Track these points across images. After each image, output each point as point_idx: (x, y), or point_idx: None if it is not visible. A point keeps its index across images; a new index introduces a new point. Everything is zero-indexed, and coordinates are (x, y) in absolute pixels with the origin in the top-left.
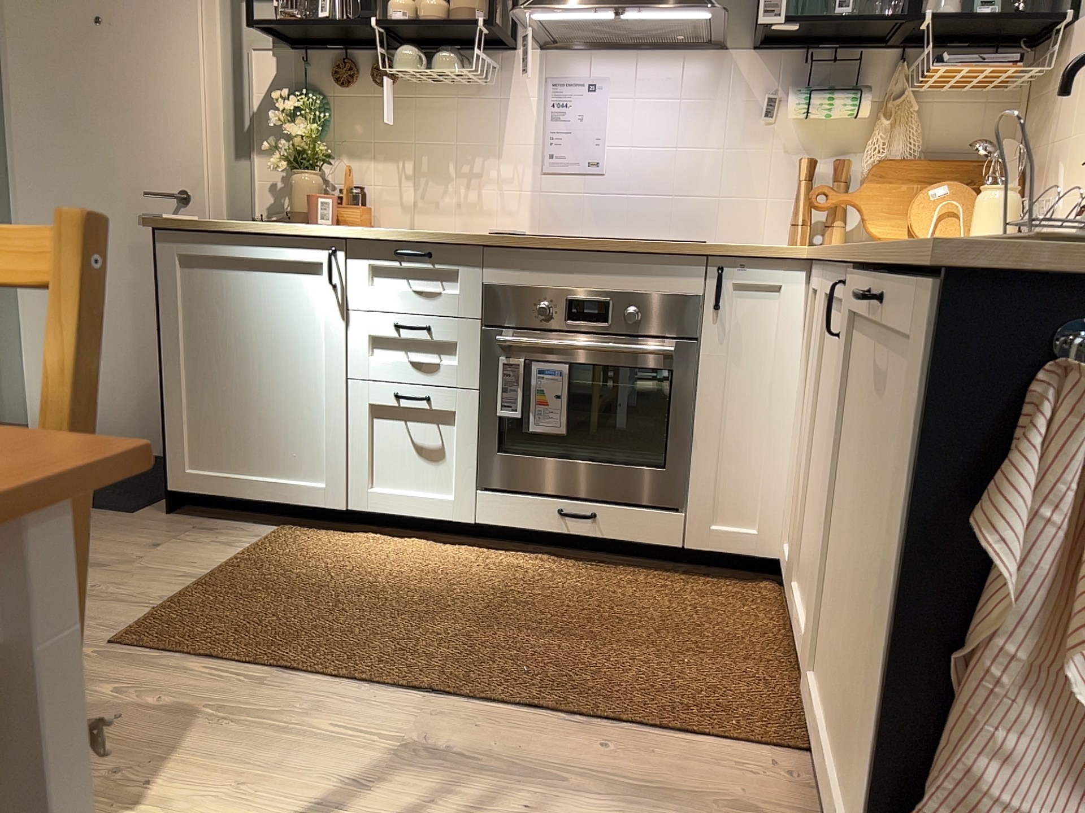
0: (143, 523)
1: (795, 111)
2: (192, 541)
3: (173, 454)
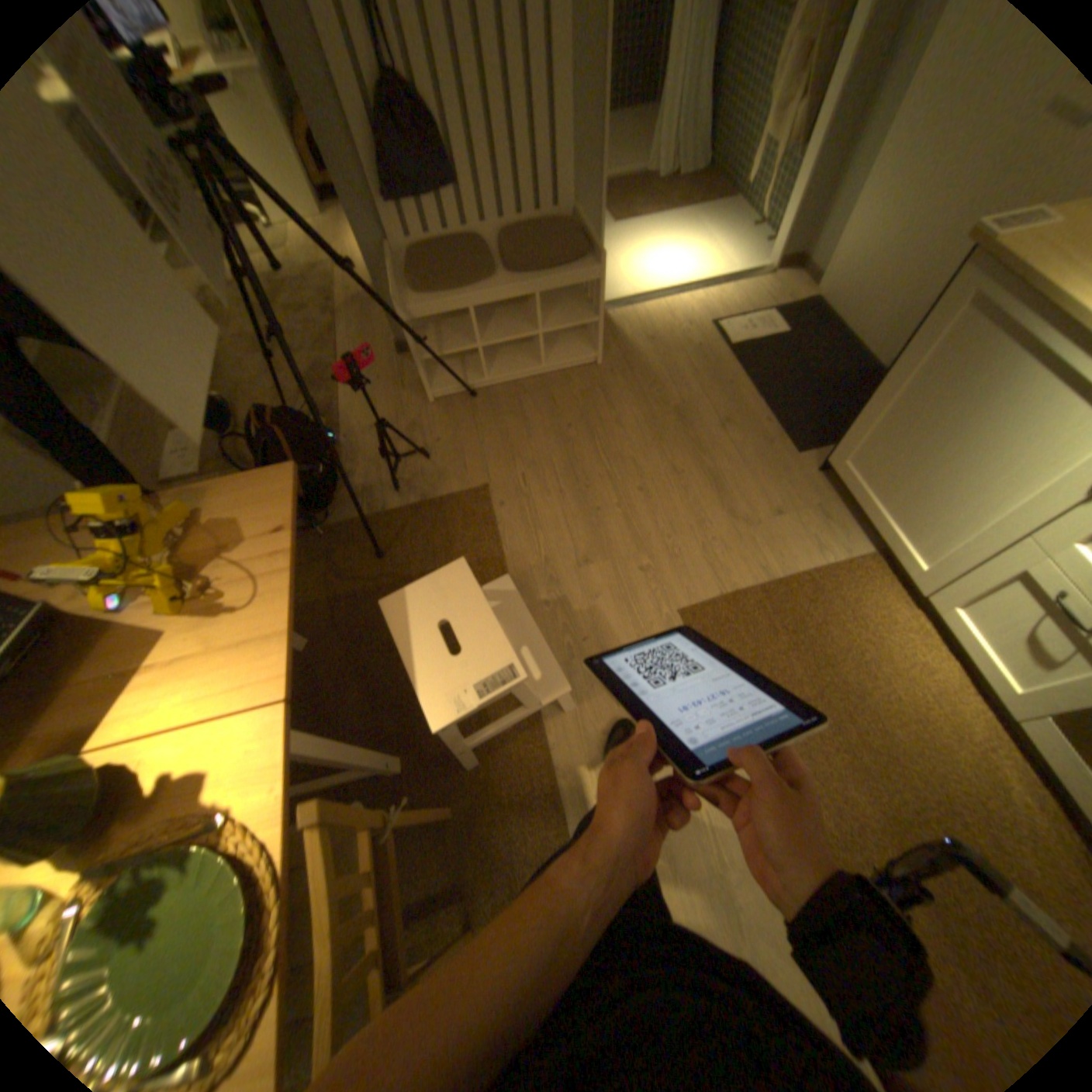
0: (795, 472)
1: None
2: (803, 525)
3: (850, 437)
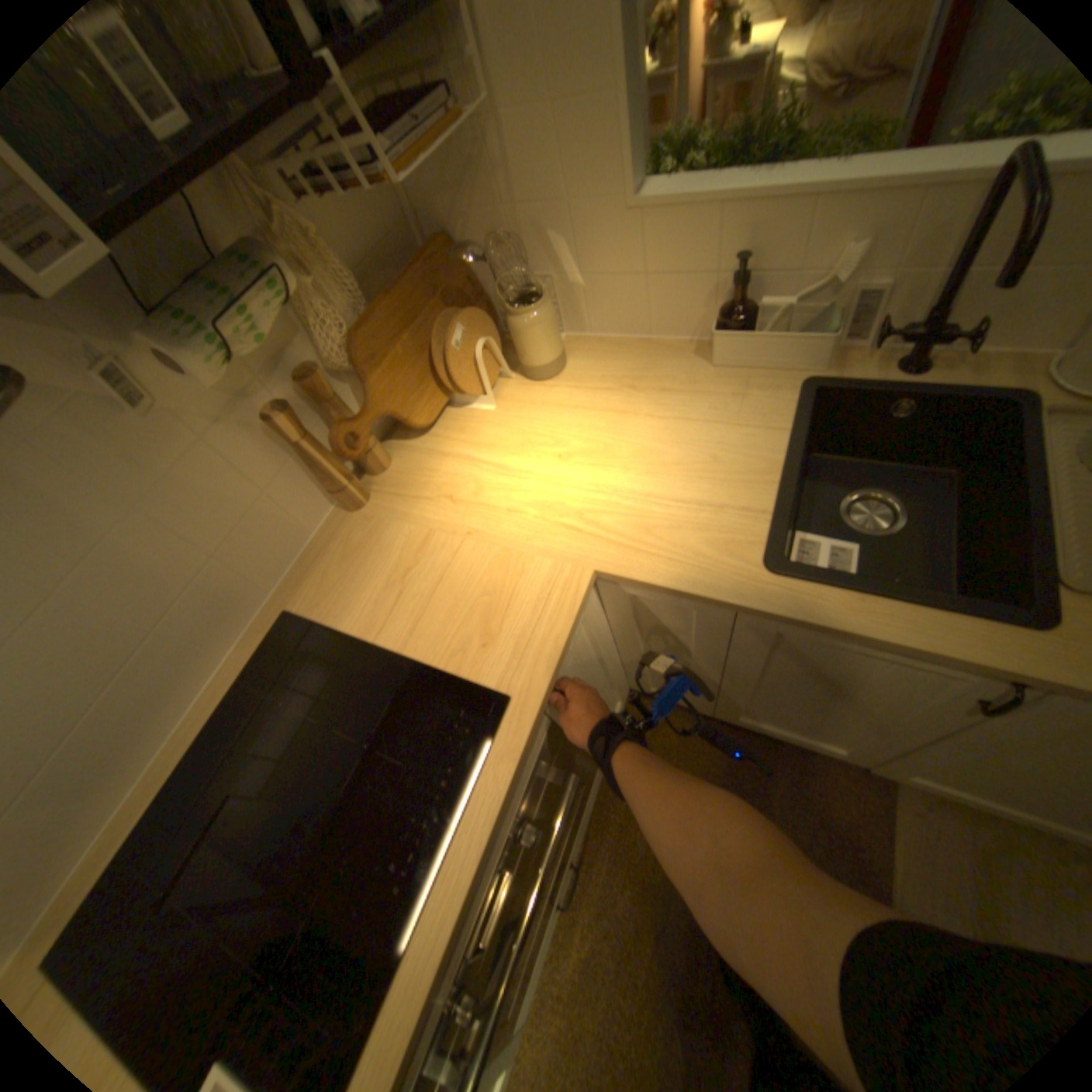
0: None
1: (207, 359)
2: None
3: None
